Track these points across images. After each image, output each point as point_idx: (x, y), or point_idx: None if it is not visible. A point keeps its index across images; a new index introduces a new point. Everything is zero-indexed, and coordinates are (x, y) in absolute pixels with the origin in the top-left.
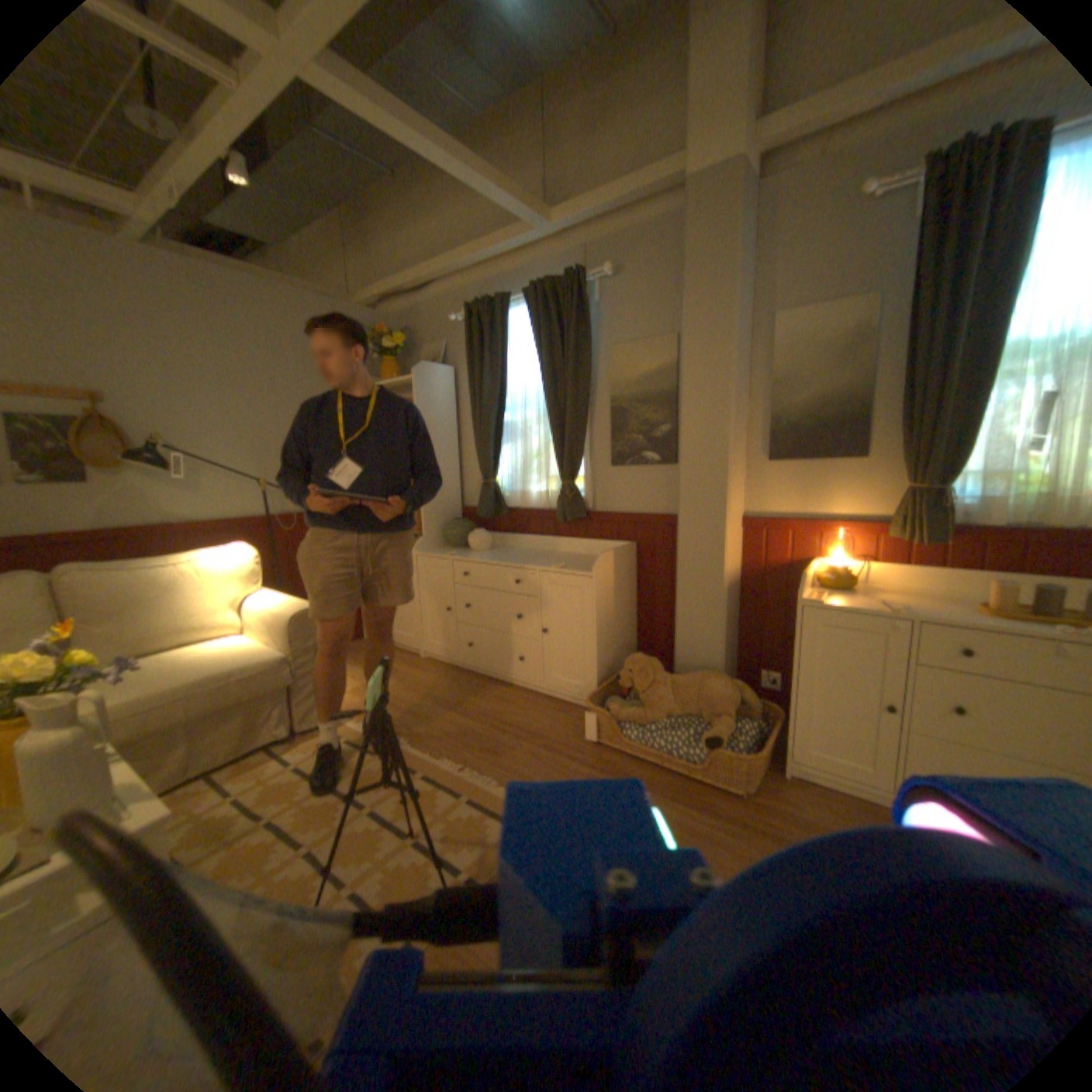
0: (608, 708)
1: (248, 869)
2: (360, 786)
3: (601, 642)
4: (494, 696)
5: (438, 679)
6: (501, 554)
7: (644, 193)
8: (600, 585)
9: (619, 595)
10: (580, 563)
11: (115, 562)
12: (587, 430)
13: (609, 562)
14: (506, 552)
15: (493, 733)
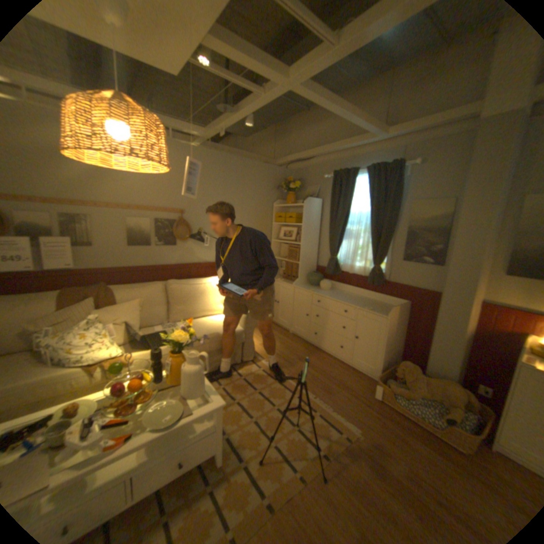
0: (390, 386)
1: (234, 422)
2: (272, 395)
3: (387, 350)
4: (326, 362)
5: (299, 346)
6: (336, 294)
7: (447, 122)
8: (391, 323)
9: (399, 328)
10: (379, 308)
11: (185, 281)
12: (392, 241)
13: (397, 312)
14: (338, 293)
15: (328, 382)
